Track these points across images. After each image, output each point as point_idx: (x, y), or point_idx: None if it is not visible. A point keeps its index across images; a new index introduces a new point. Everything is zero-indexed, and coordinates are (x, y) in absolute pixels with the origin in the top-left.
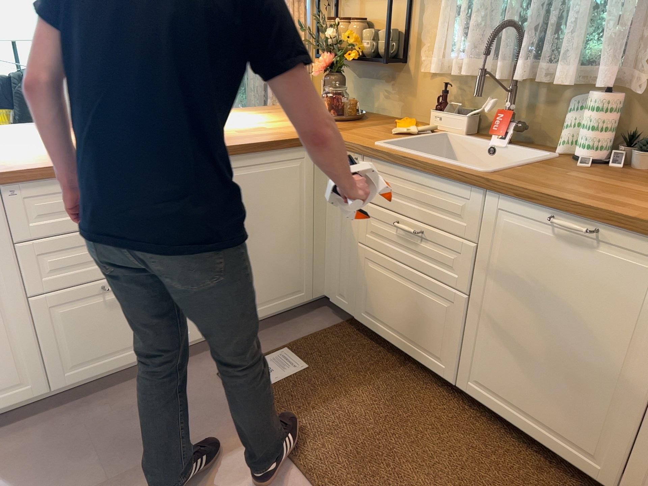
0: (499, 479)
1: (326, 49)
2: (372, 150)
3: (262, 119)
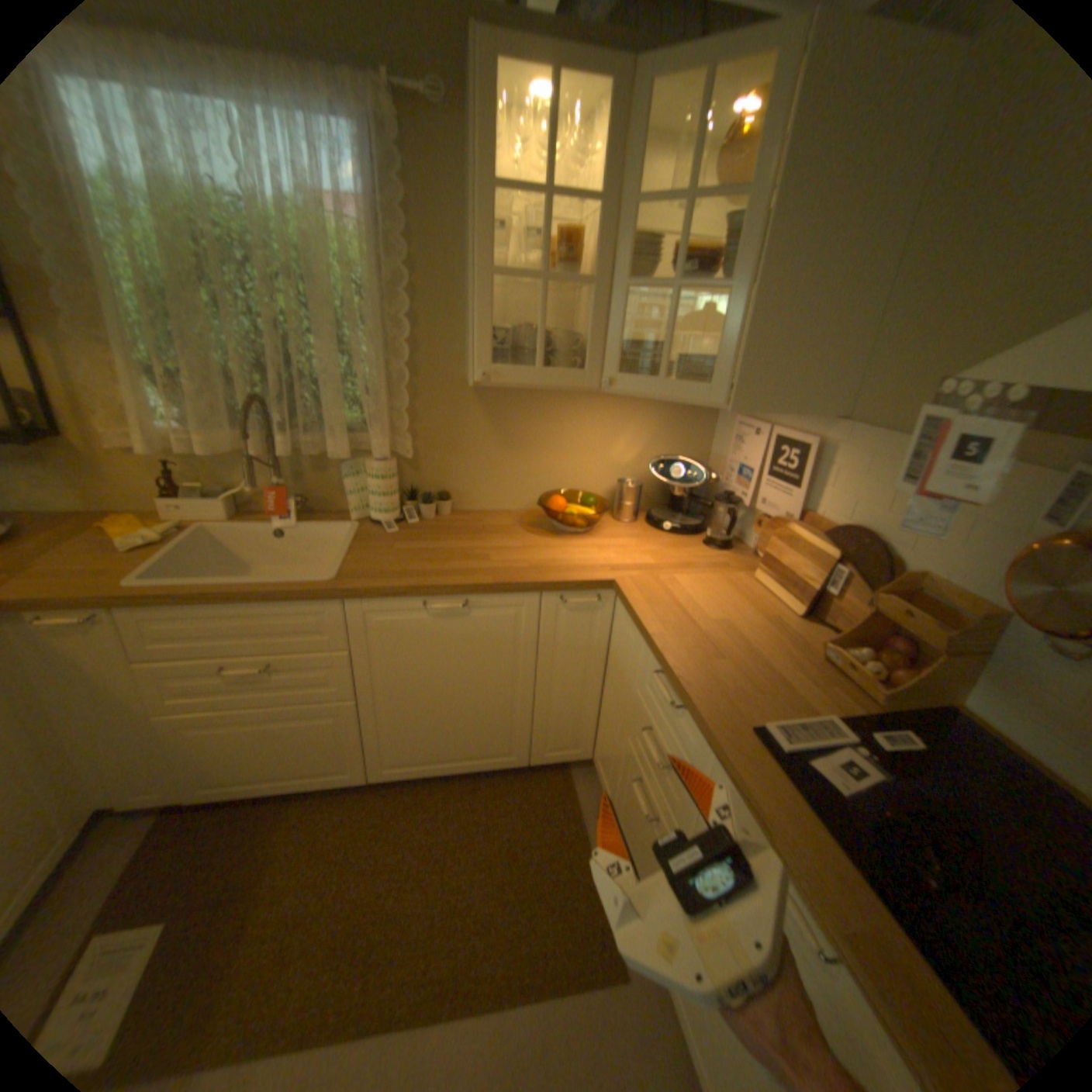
0: (457, 829)
1: None
2: (130, 599)
3: None
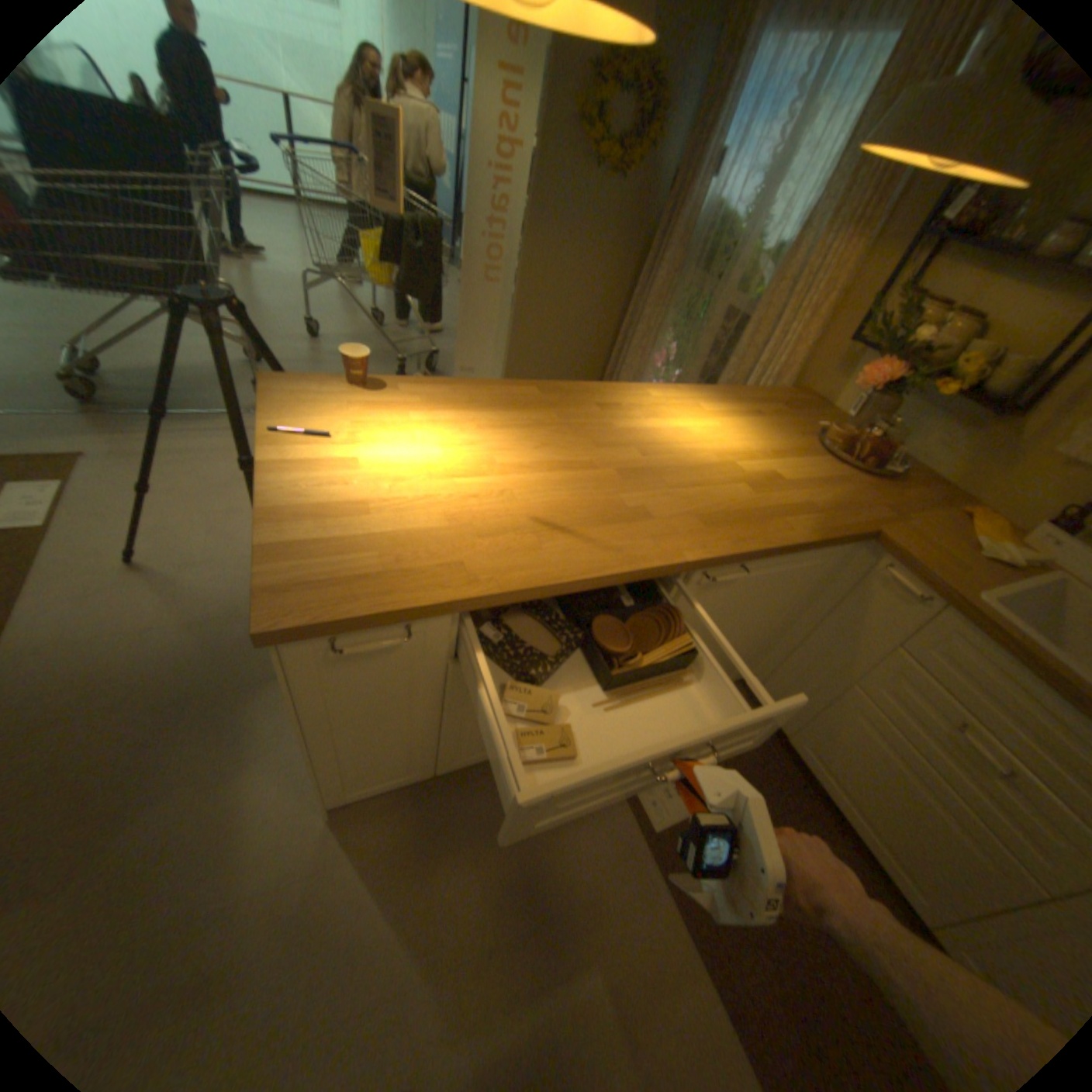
0: None
1: (899, 349)
2: (983, 617)
3: (761, 437)
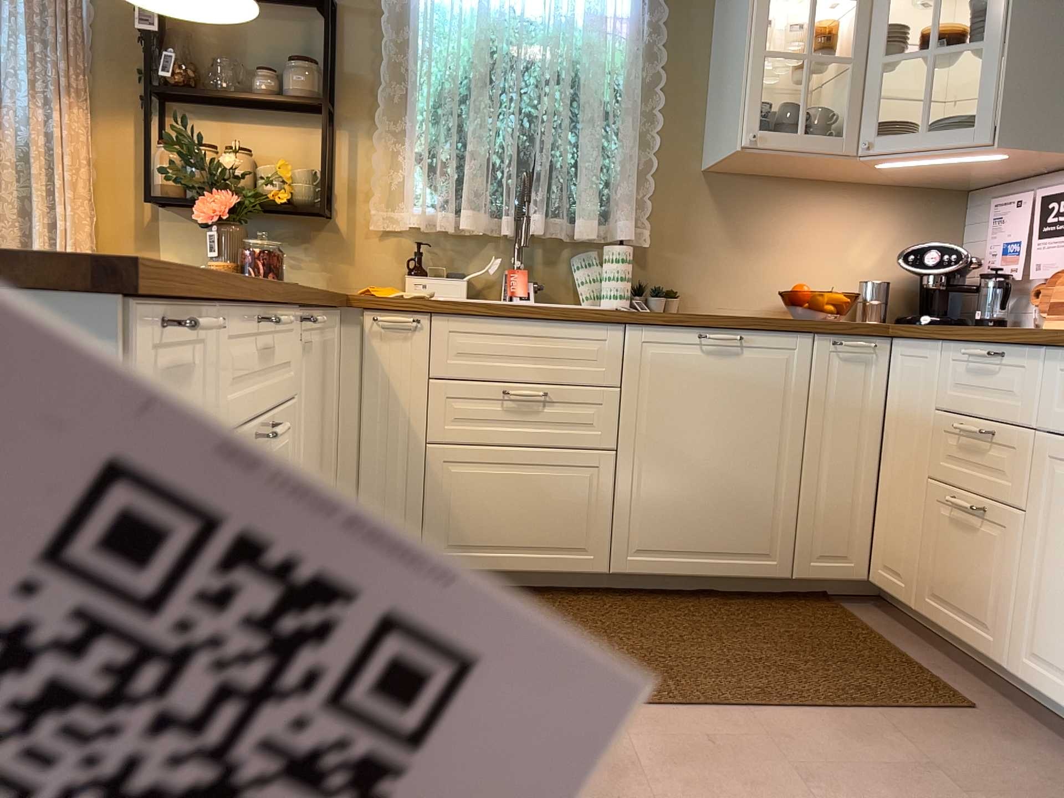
0: (723, 623)
1: (214, 185)
2: (452, 304)
3: None
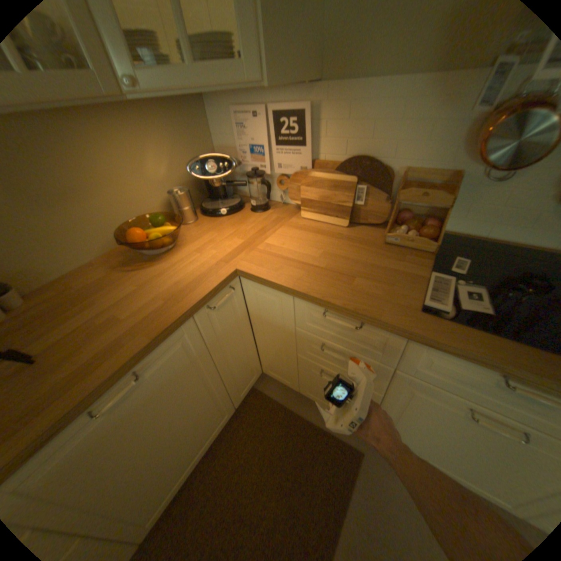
0: (227, 487)
1: None
2: None
3: None
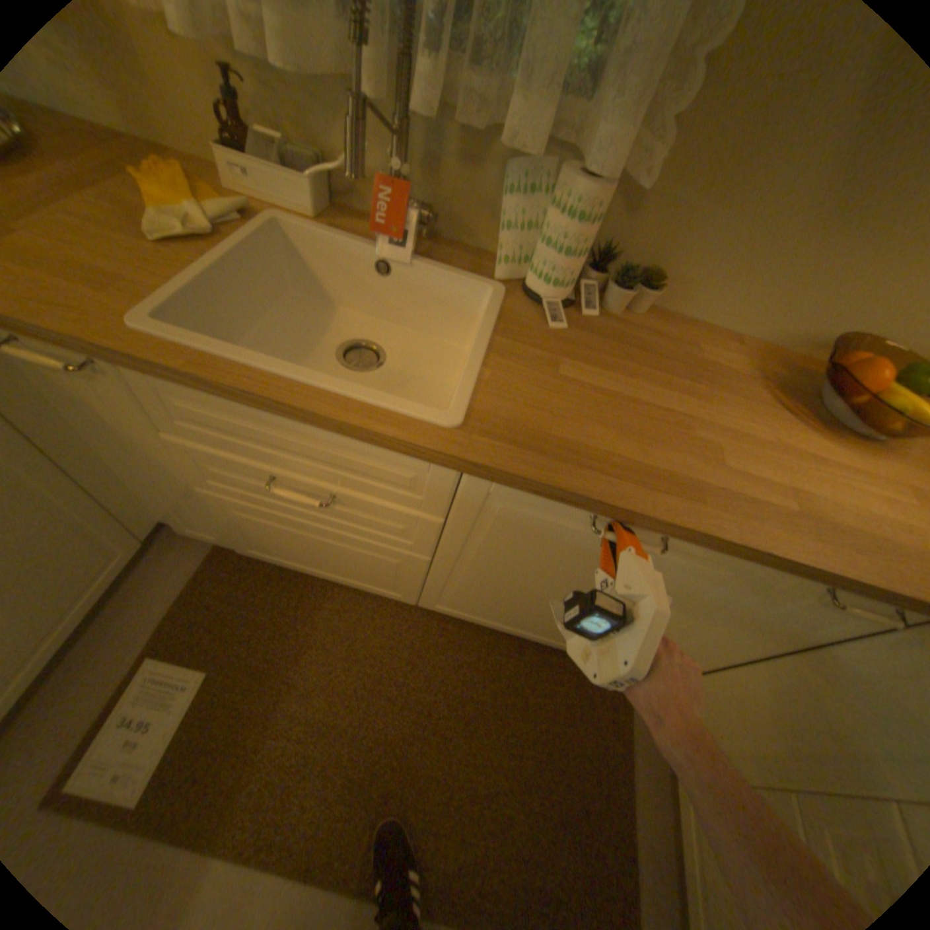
0: (497, 692)
1: None
2: (131, 359)
3: None
